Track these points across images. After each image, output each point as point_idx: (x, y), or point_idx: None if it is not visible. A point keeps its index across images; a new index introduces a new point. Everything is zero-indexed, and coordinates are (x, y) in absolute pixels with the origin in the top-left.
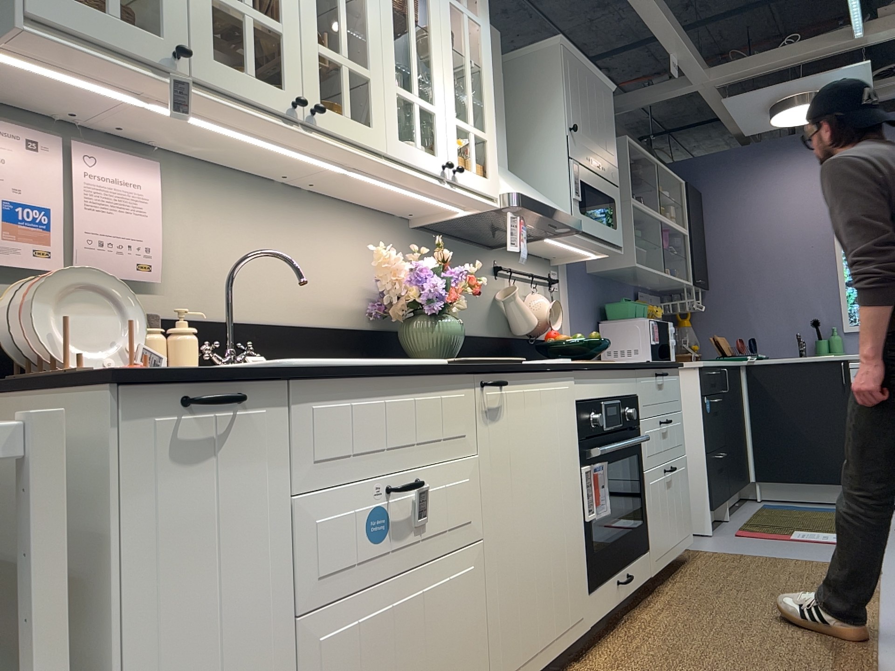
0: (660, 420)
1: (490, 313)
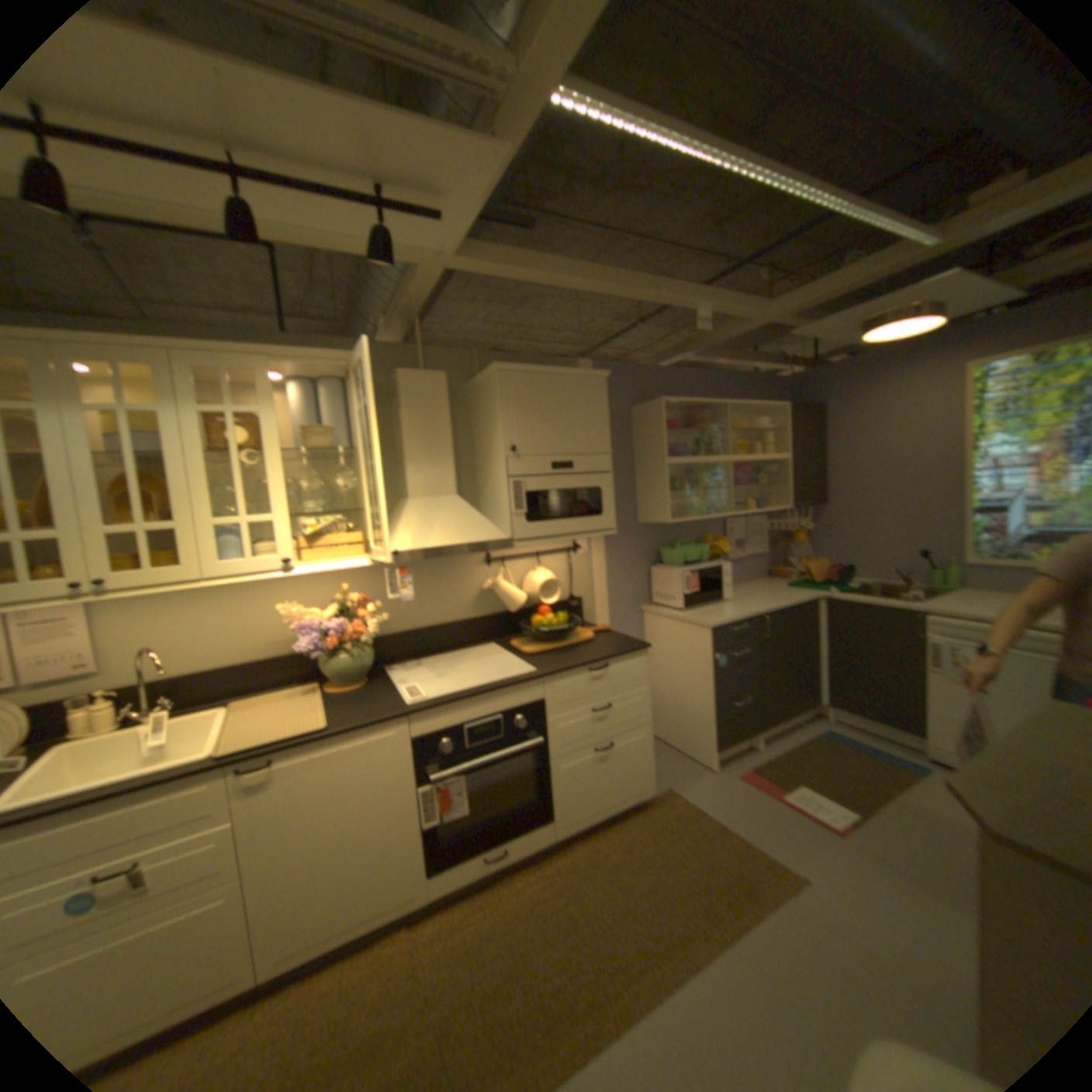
0: (591, 707)
1: (475, 598)
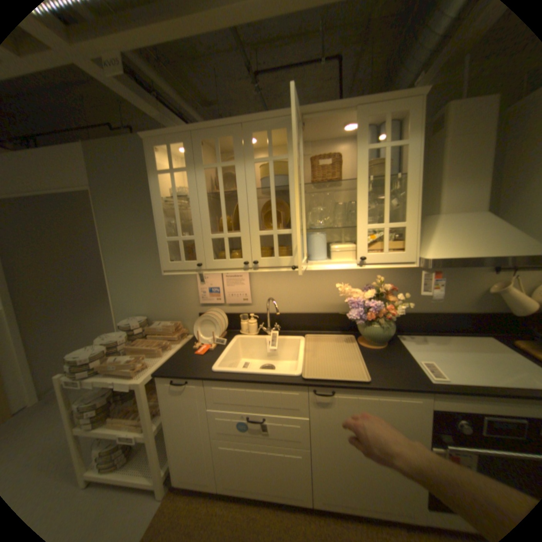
0: None
1: (479, 298)
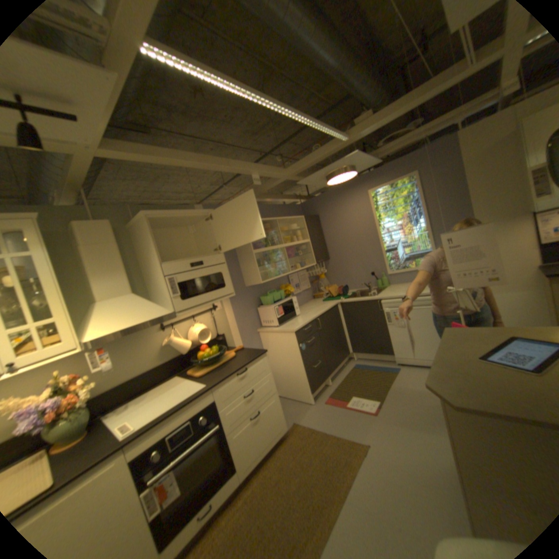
0: (243, 396)
1: (158, 353)
